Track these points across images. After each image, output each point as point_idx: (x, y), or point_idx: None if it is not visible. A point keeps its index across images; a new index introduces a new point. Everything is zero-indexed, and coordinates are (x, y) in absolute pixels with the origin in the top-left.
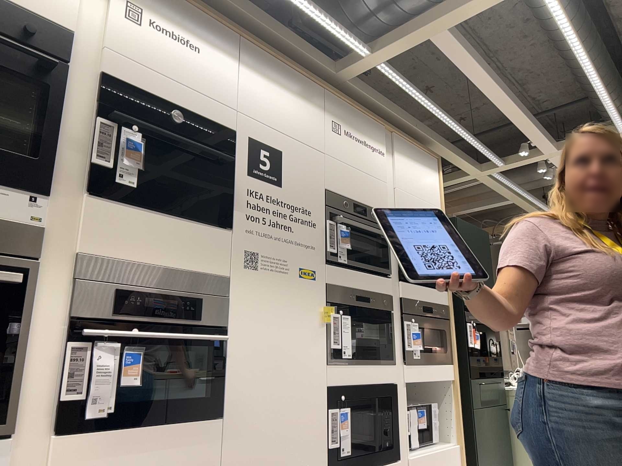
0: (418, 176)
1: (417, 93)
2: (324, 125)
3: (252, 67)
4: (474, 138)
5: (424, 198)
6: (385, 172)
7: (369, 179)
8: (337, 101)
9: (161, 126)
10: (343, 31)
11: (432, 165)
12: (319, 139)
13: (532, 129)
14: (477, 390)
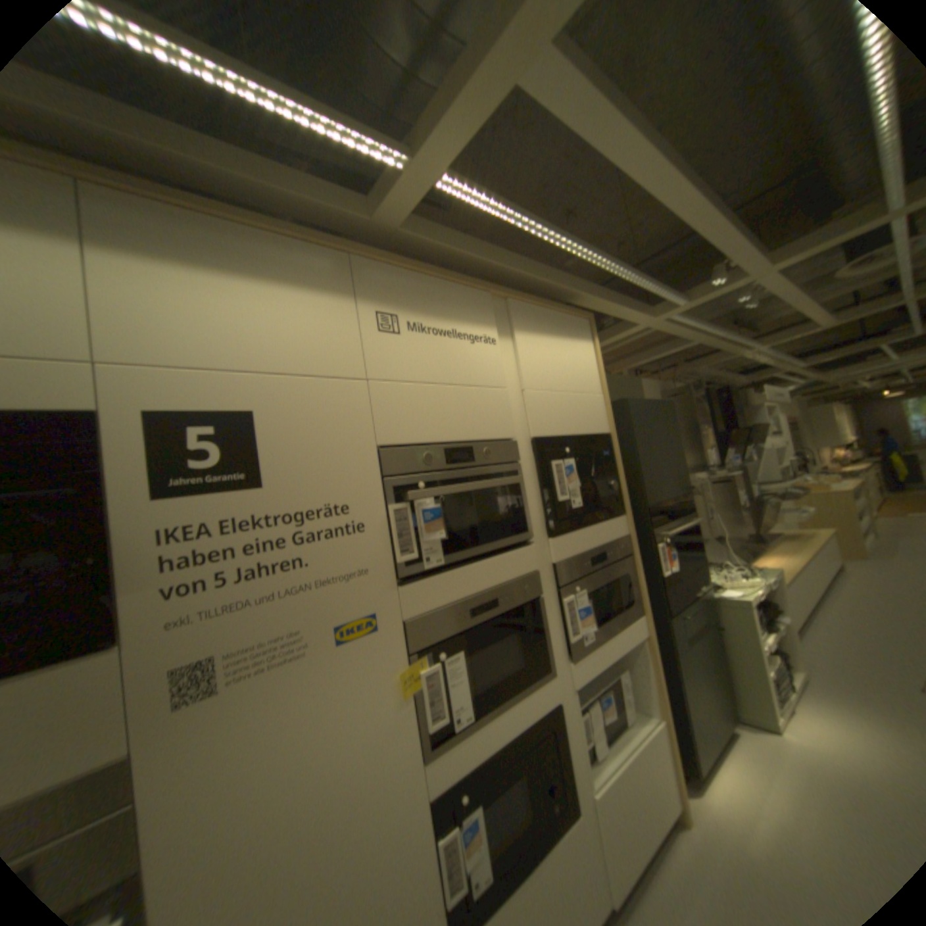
0: (561, 358)
1: (531, 222)
2: (358, 325)
3: (131, 247)
4: (642, 275)
5: (574, 390)
6: (501, 372)
7: (470, 395)
8: (384, 271)
9: None
10: (326, 115)
11: (582, 332)
12: (349, 356)
13: (740, 240)
14: (681, 631)
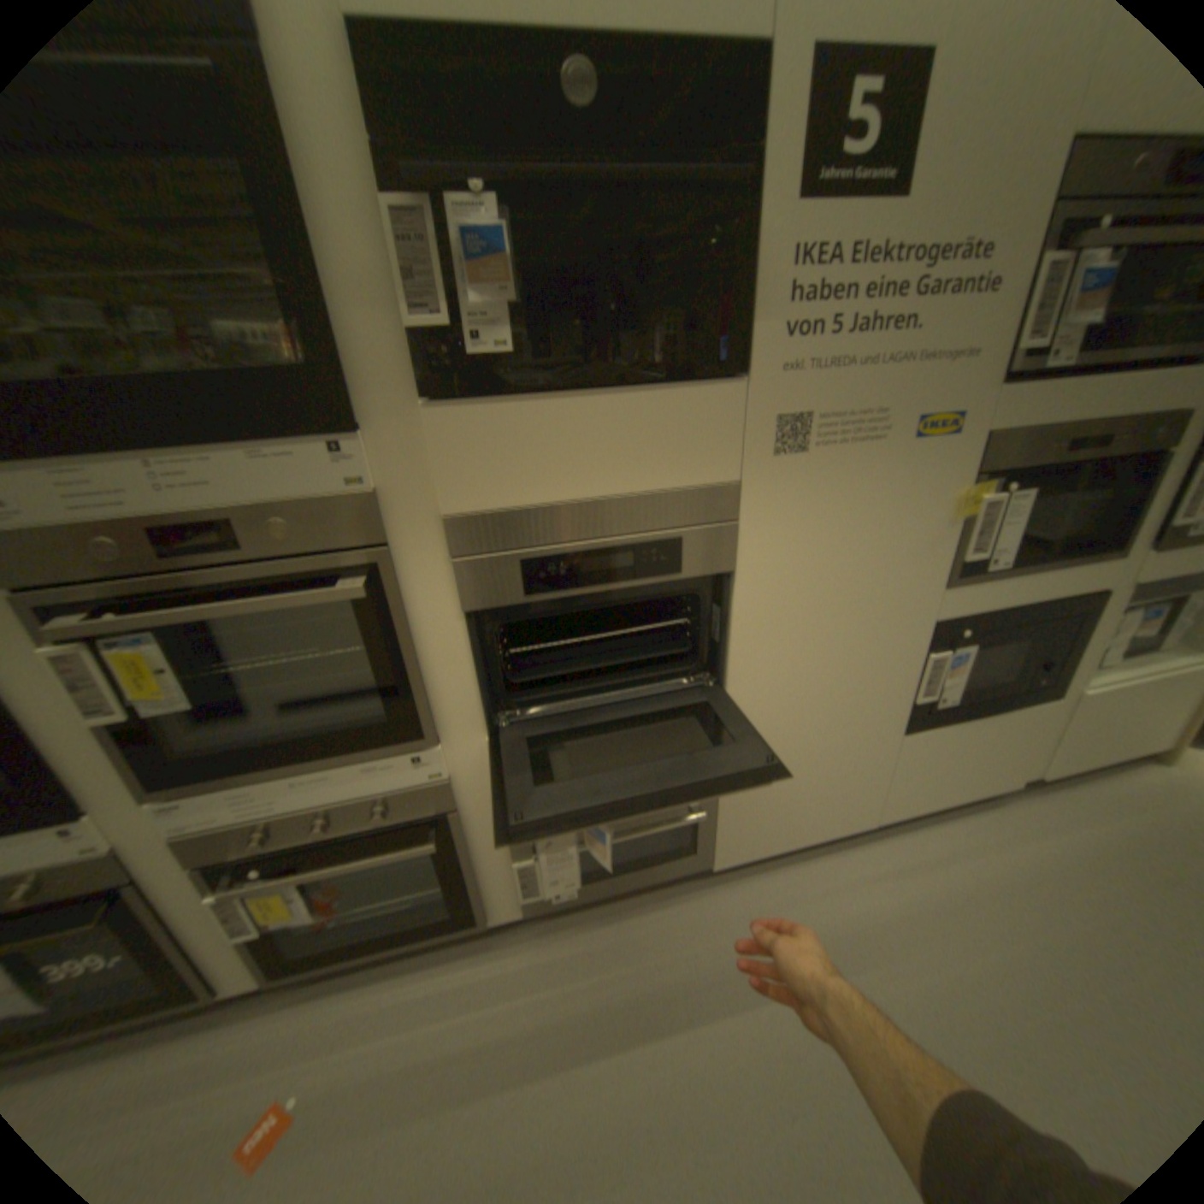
0: None
1: None
2: None
3: None
4: None
5: None
6: None
7: None
8: None
9: (545, 139)
10: None
11: None
12: None
13: None
14: None
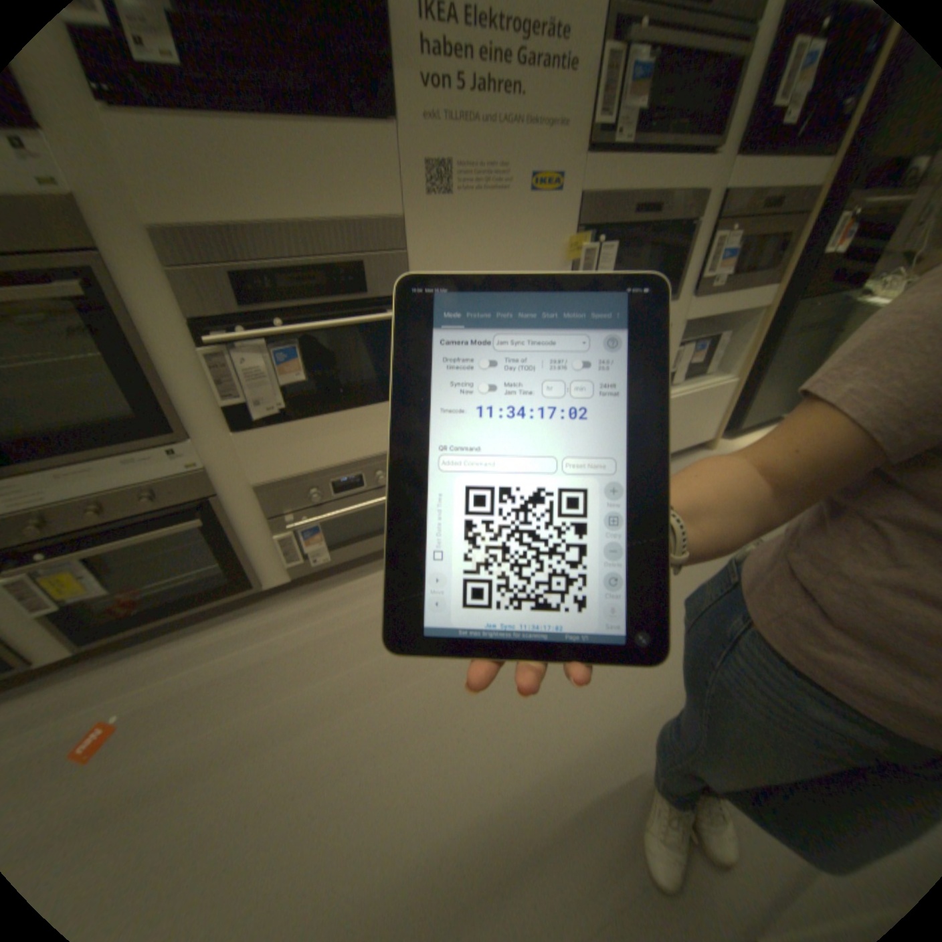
0: None
1: None
2: None
3: None
4: None
5: None
6: None
7: None
8: None
9: None
10: None
11: None
12: None
13: None
14: (804, 313)
